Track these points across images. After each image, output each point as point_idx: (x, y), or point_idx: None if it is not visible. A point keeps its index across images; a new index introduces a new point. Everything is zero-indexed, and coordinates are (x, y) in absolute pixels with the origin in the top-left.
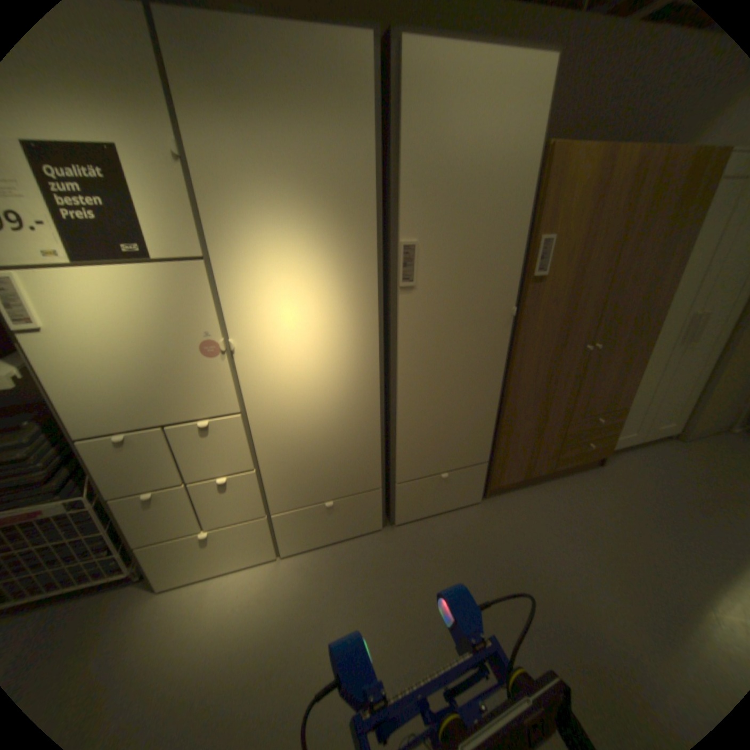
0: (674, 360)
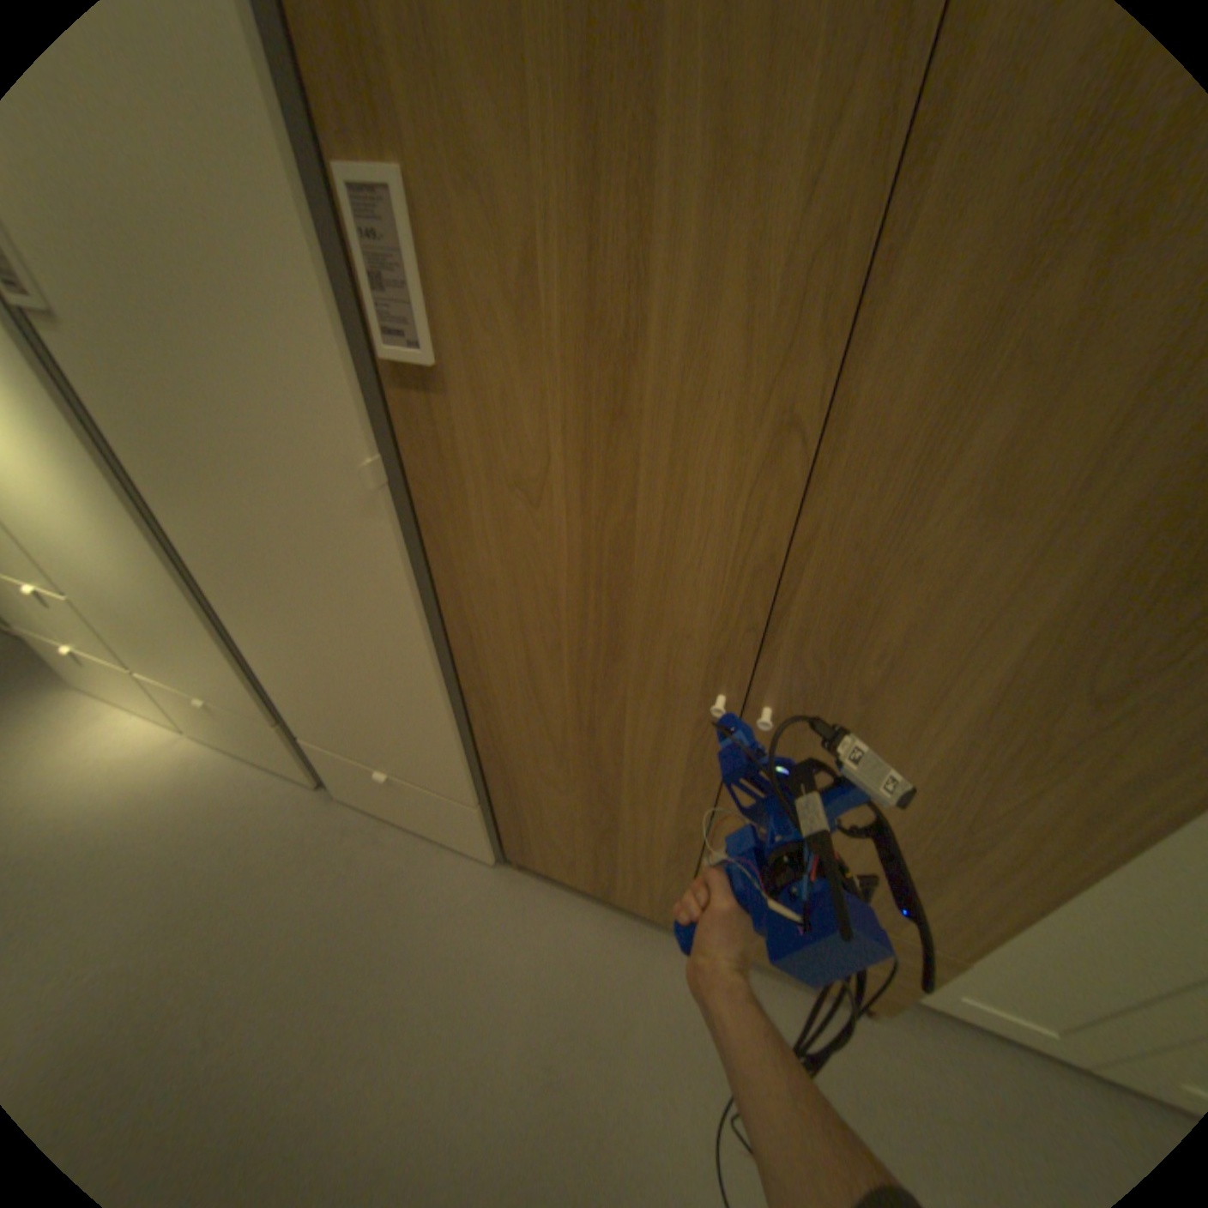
0: None
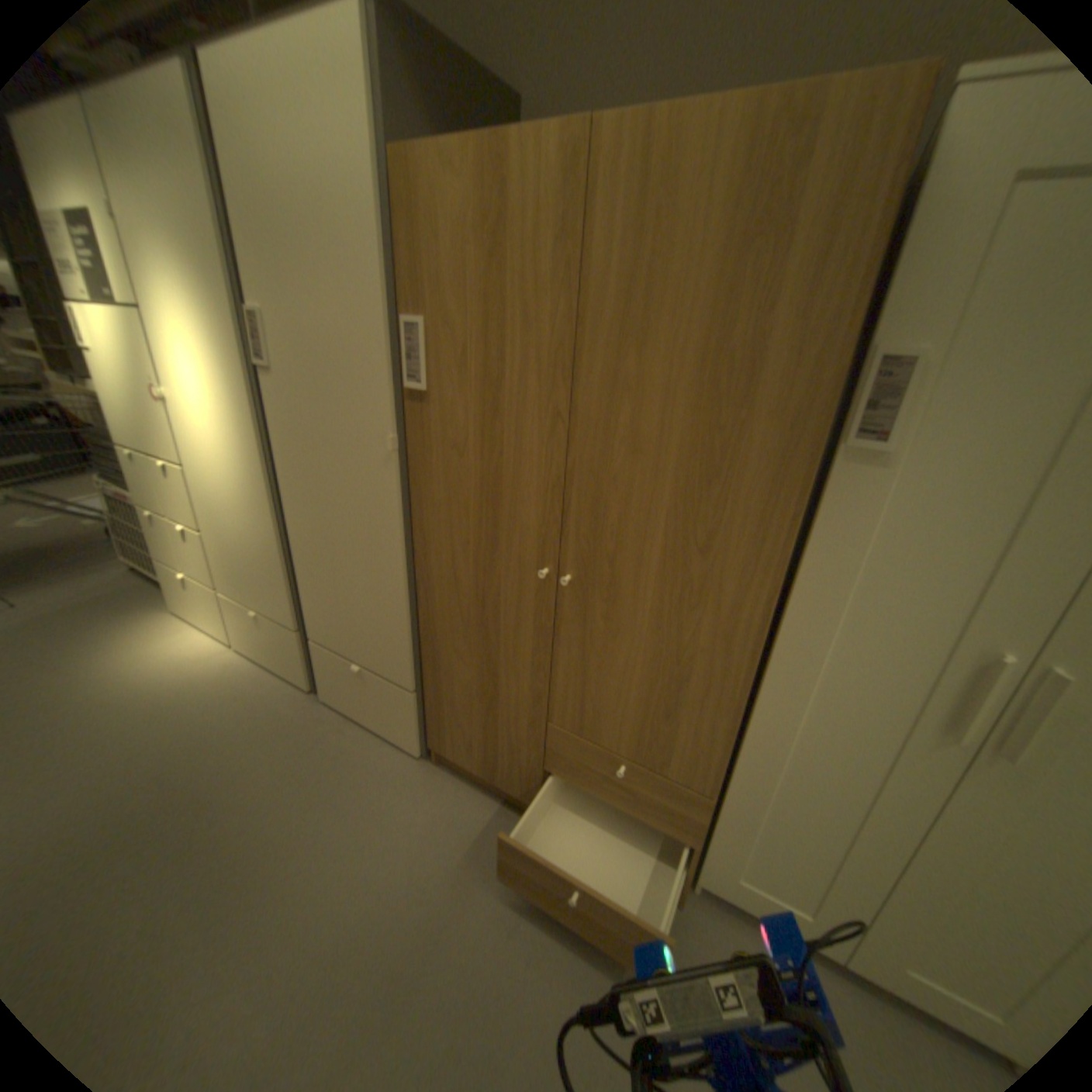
0: (925, 774)
